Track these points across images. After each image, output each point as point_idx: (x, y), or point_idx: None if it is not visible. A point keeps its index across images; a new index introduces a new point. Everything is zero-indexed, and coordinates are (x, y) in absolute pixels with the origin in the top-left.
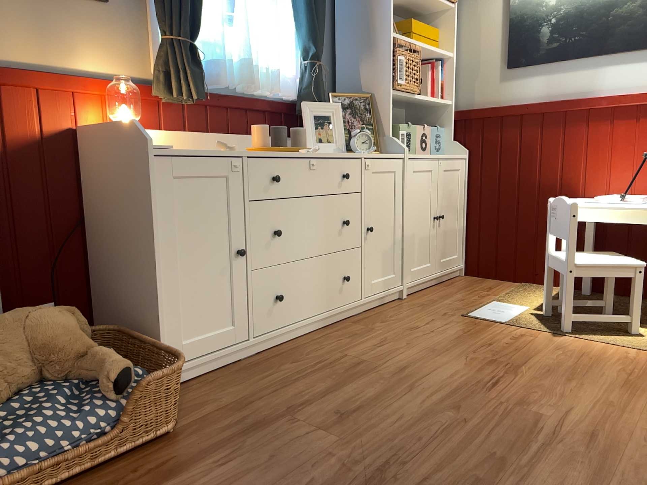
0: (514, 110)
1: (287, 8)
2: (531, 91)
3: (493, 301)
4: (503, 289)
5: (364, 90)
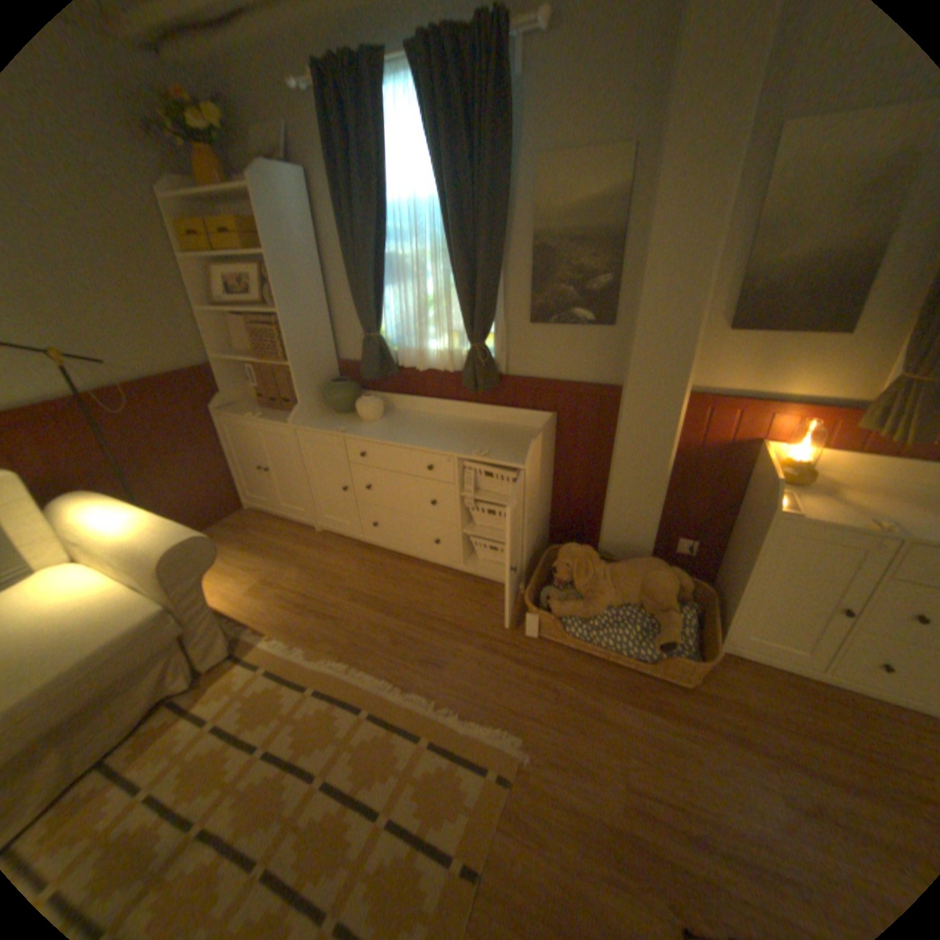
0: None
1: None
2: None
3: None
4: None
5: None
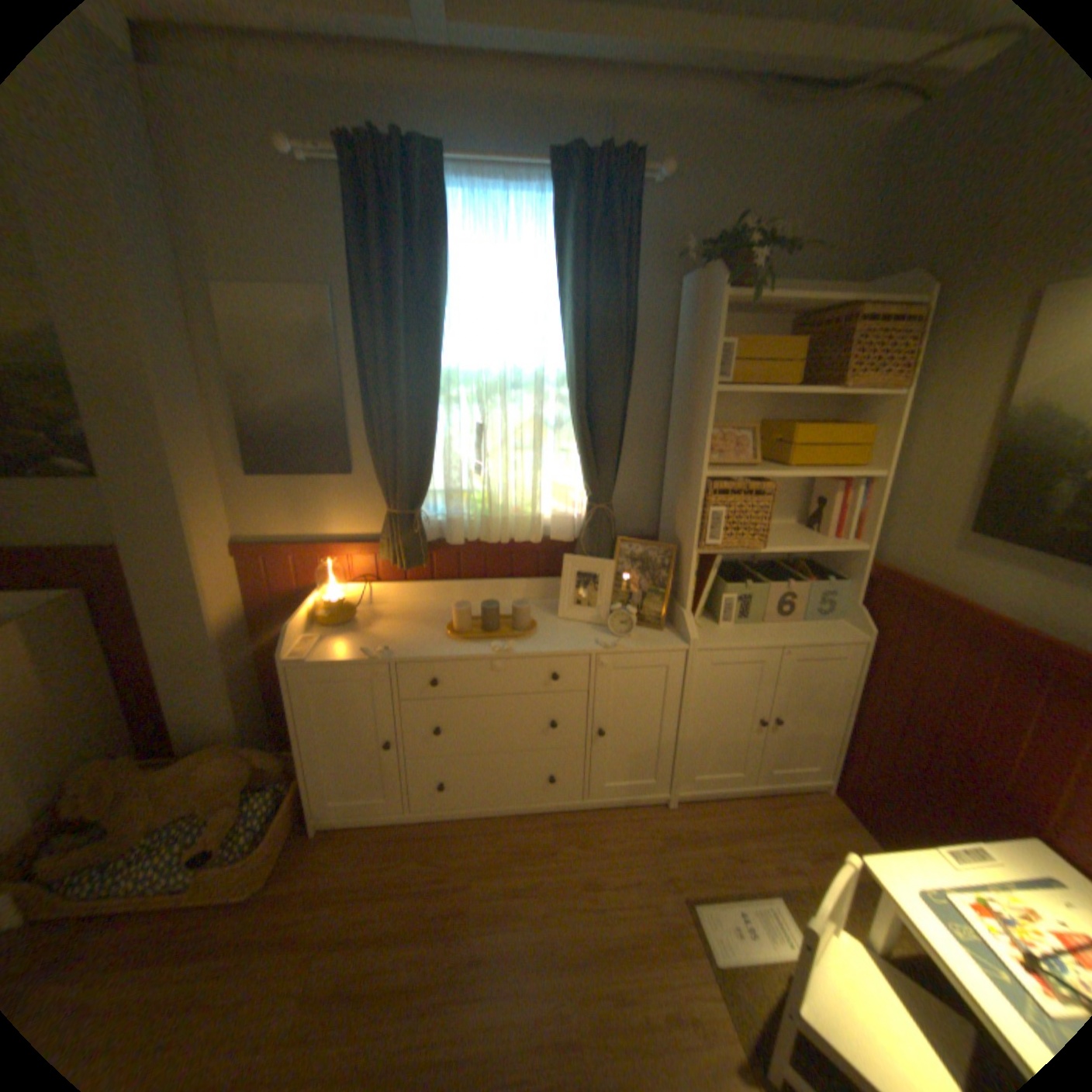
0: (964, 613)
1: (567, 438)
2: (1011, 592)
3: (780, 901)
4: None
5: (676, 534)
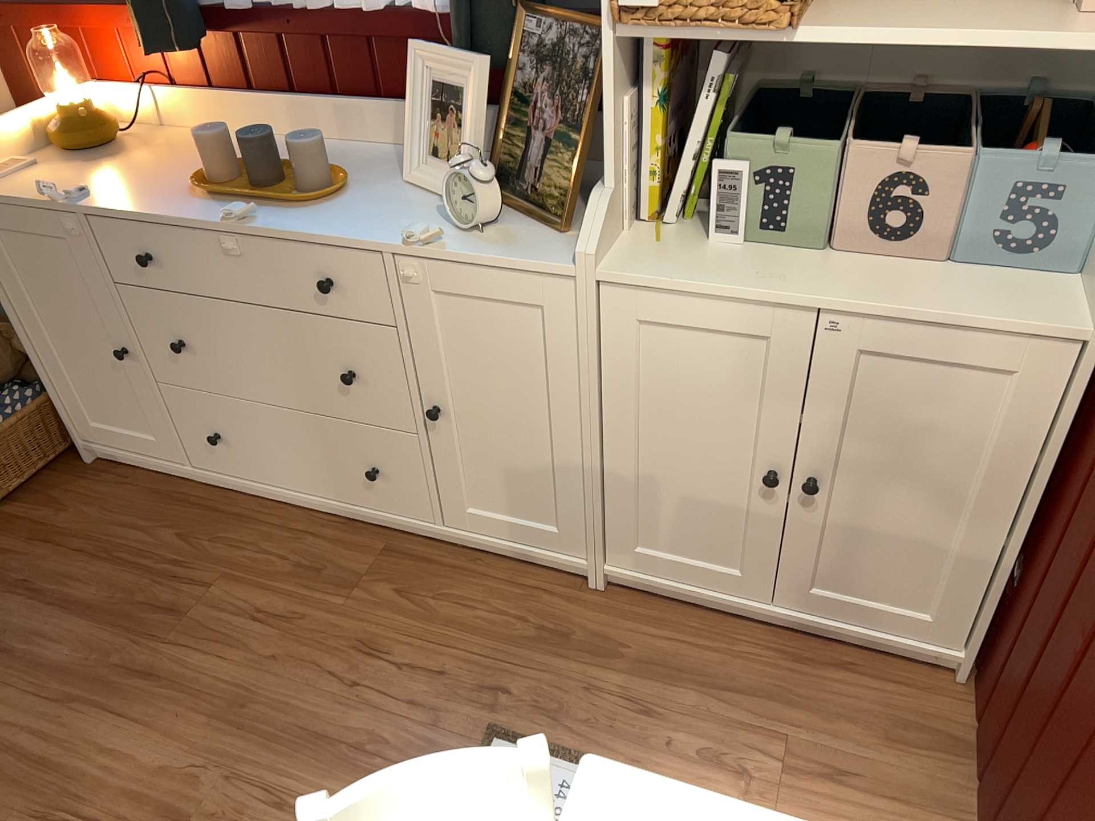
0: None
1: None
2: None
3: None
4: (852, 818)
5: None
